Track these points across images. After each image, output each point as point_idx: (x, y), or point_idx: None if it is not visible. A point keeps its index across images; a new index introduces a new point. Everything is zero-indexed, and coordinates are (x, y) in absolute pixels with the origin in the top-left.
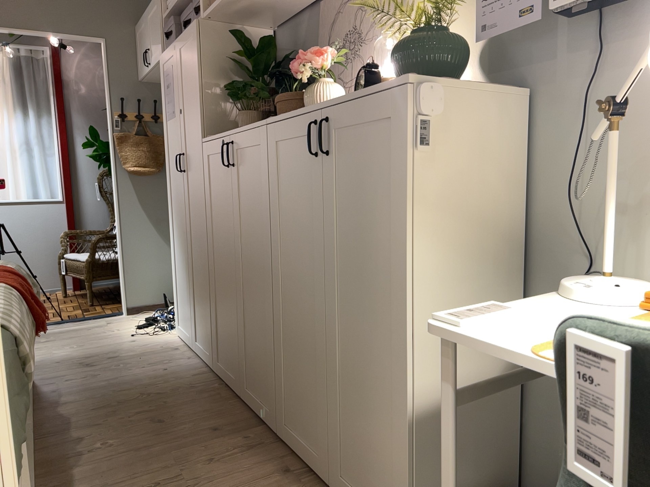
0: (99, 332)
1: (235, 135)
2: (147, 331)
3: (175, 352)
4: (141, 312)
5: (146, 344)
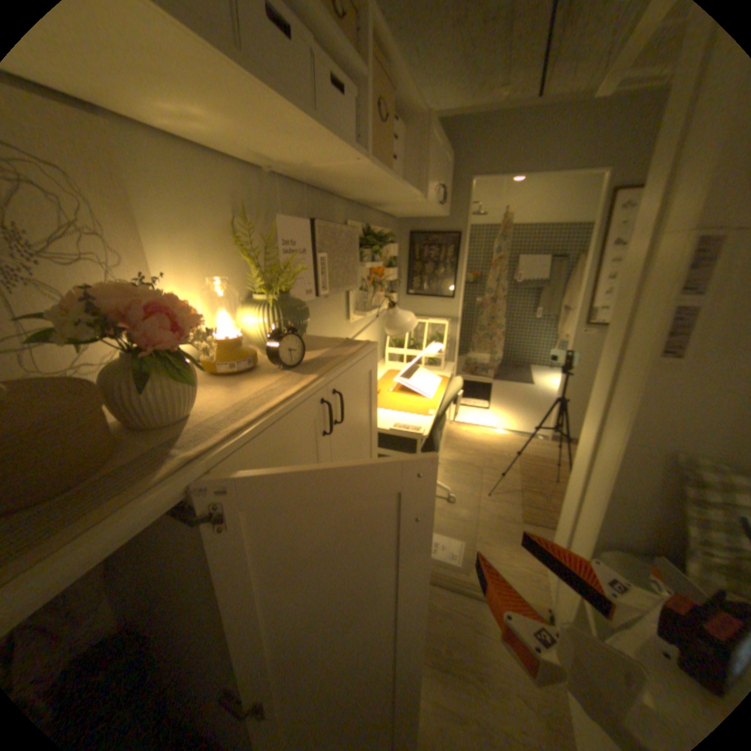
0: None
1: None
2: None
3: None
4: None
5: None
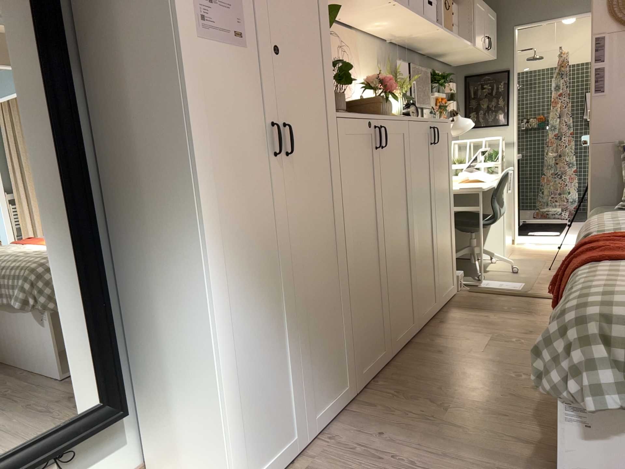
0: None
1: (382, 119)
2: None
3: None
4: None
5: None
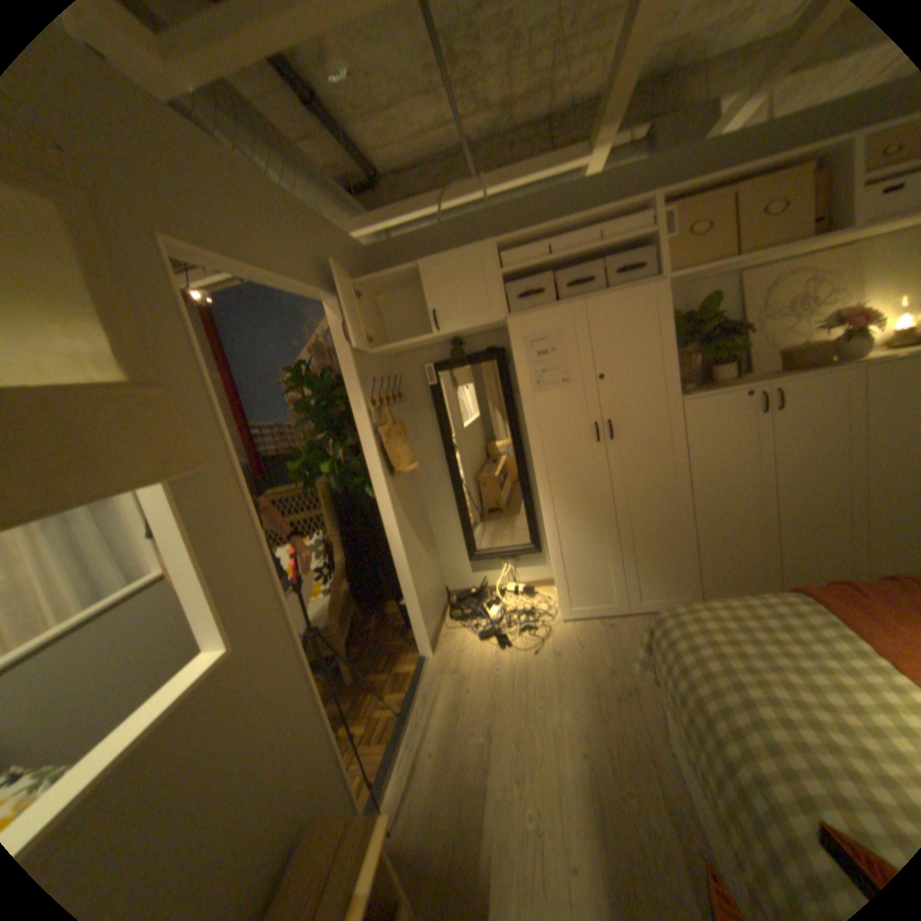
0: (493, 682)
1: (790, 383)
2: (525, 642)
3: (622, 628)
4: (437, 642)
5: (574, 646)
